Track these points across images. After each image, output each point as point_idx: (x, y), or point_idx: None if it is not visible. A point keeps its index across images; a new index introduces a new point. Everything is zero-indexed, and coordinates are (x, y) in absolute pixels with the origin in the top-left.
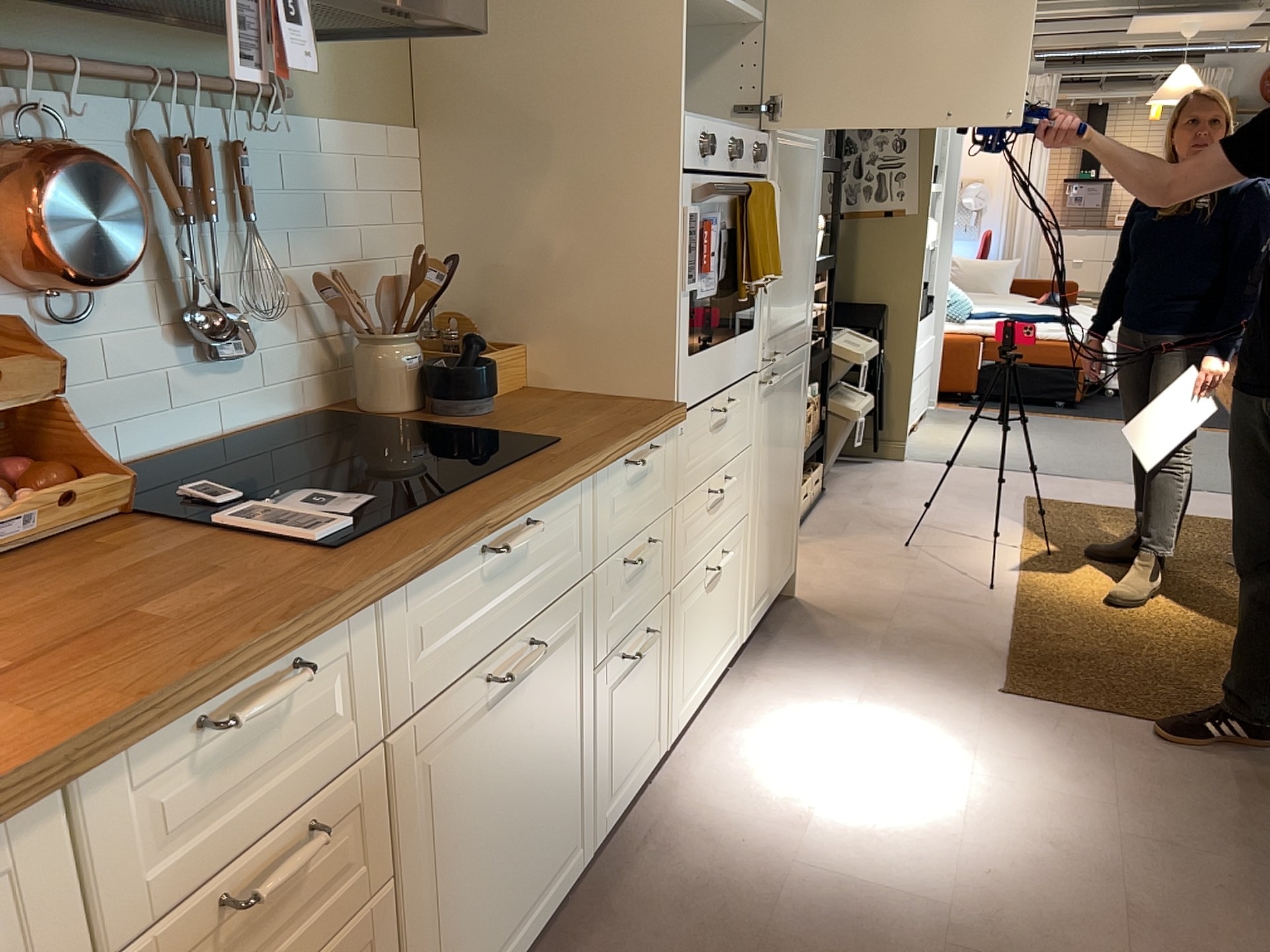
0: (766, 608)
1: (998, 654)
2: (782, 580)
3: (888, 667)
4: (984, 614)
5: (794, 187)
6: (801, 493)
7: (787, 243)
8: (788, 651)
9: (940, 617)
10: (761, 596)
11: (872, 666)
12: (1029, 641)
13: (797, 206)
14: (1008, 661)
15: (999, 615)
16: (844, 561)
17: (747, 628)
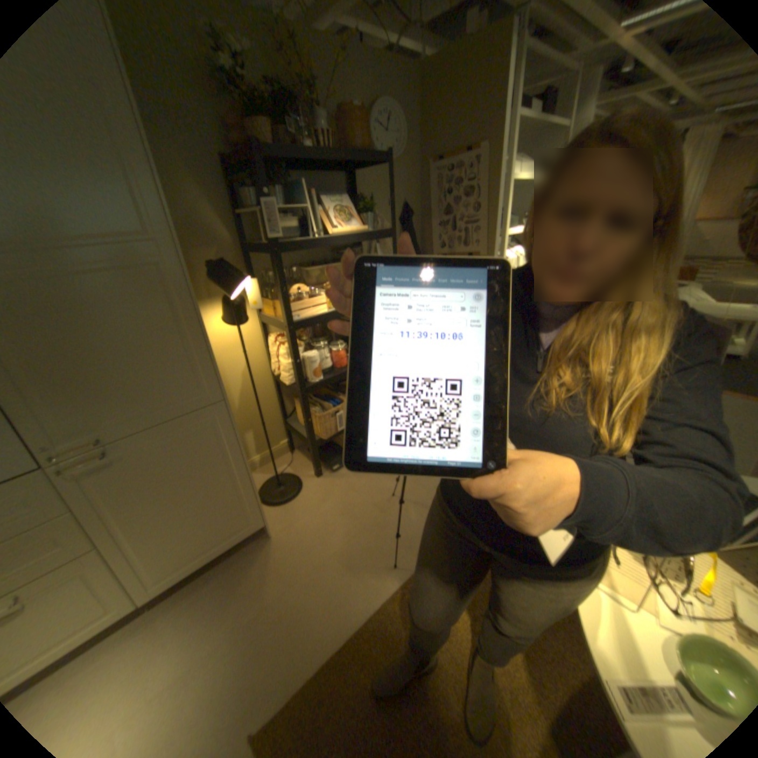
0: (195, 570)
1: (308, 674)
2: (231, 543)
3: (222, 658)
4: (357, 606)
5: (75, 308)
6: (254, 487)
7: (83, 356)
8: (195, 605)
9: (325, 598)
10: (172, 571)
11: (215, 650)
12: (346, 666)
13: (102, 319)
14: (301, 692)
15: (366, 612)
16: (338, 505)
17: (141, 600)
